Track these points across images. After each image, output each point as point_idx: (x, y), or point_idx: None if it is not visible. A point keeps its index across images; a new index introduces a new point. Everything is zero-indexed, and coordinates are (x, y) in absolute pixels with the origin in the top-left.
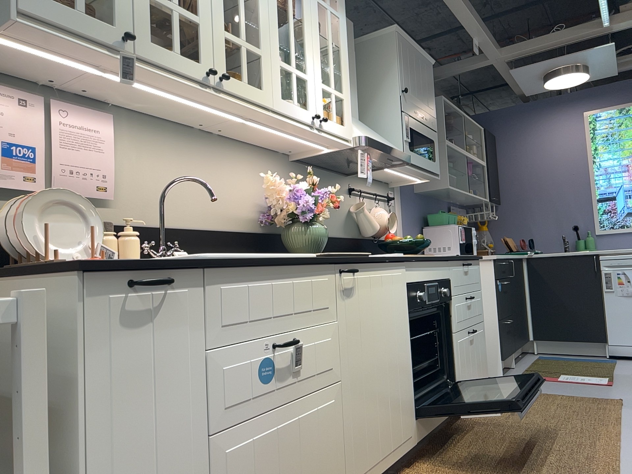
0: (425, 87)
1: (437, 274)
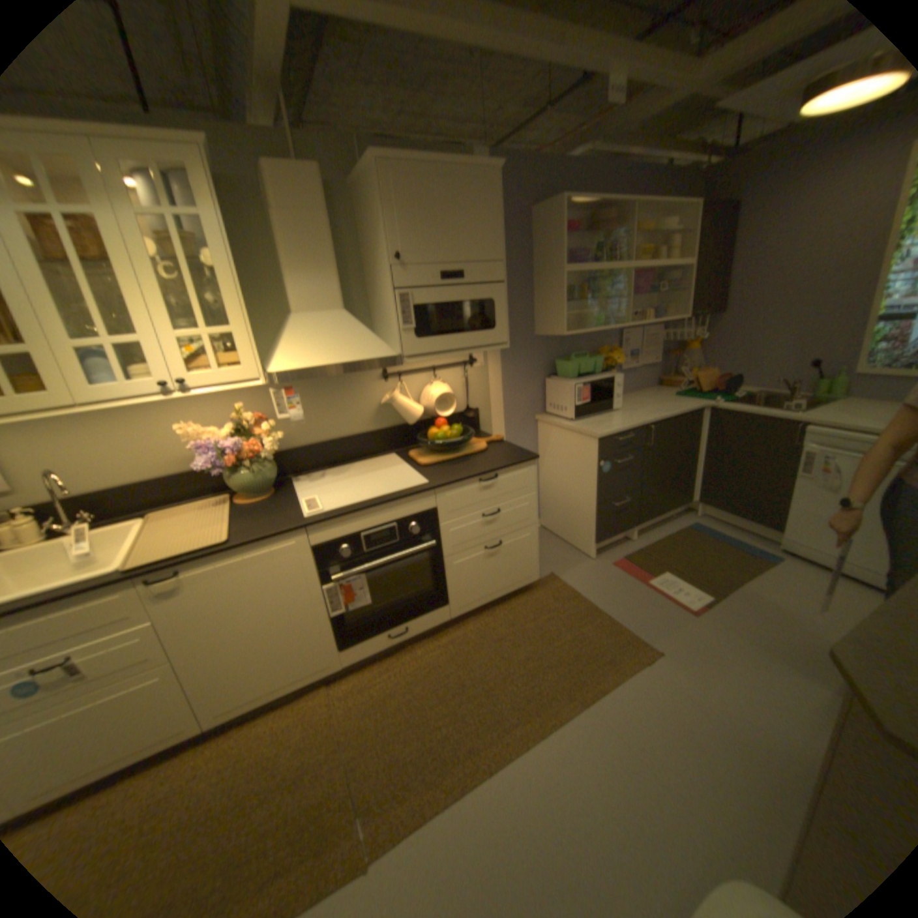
0: (469, 222)
1: (396, 515)
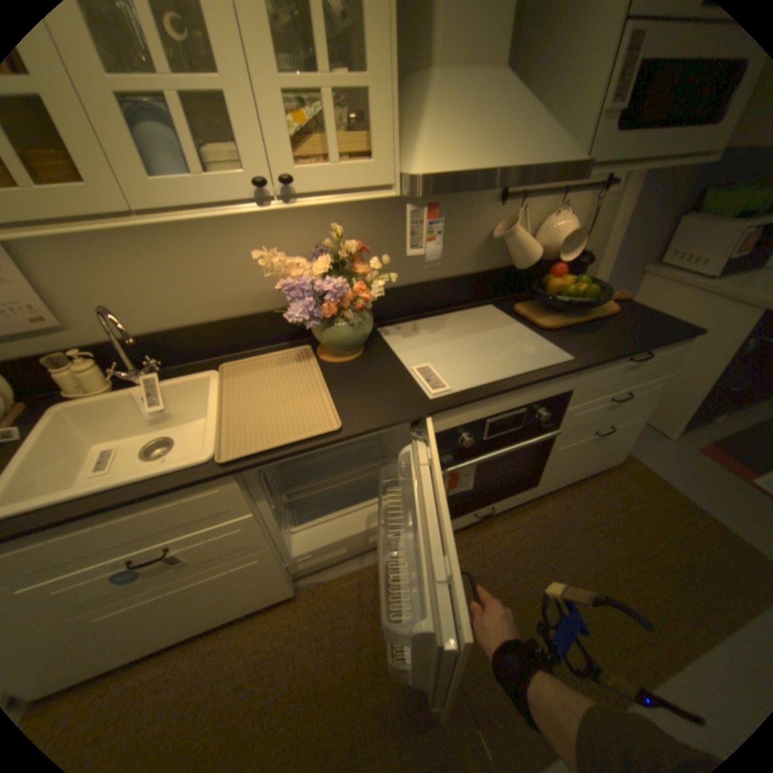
0: None
1: (530, 399)
